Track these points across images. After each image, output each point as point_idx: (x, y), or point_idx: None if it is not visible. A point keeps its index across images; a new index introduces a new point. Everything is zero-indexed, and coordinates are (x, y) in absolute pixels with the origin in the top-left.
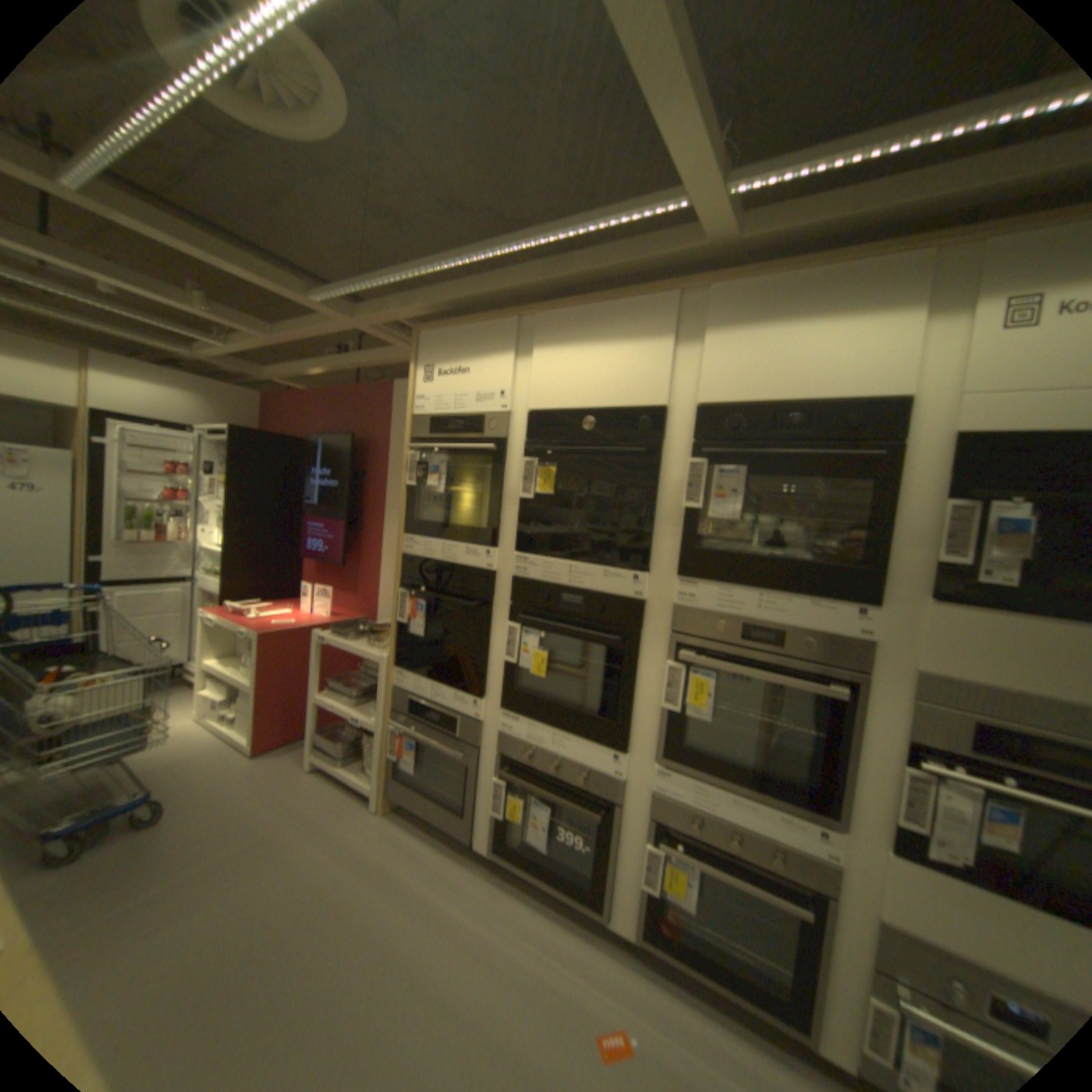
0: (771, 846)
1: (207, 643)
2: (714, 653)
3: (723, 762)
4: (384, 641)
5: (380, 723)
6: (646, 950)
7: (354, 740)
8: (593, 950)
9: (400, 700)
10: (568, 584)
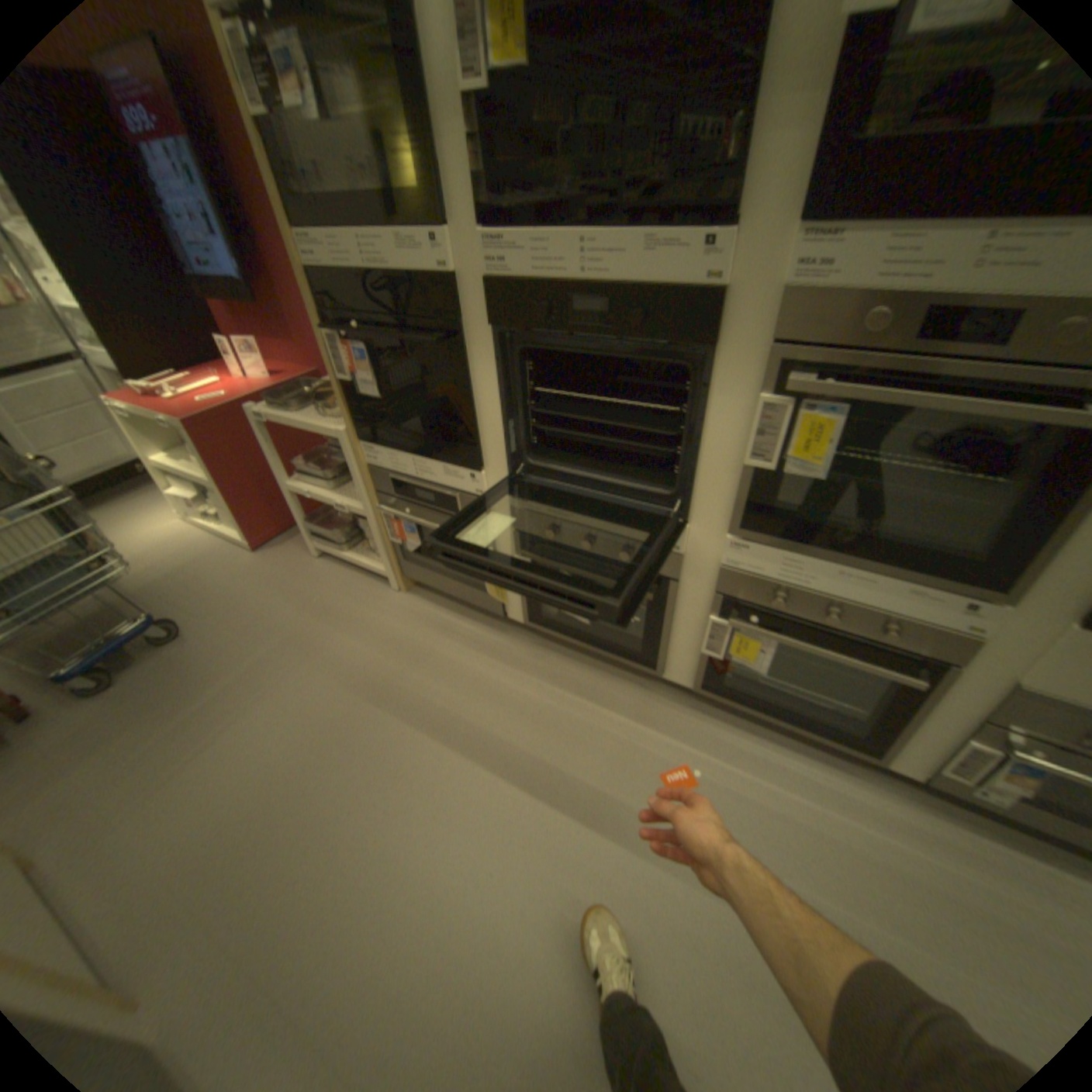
0: (884, 617)
1: (136, 437)
2: (853, 369)
3: (832, 526)
4: (335, 407)
5: (367, 507)
6: (702, 691)
7: (352, 519)
8: (646, 692)
9: (381, 479)
10: (581, 275)
